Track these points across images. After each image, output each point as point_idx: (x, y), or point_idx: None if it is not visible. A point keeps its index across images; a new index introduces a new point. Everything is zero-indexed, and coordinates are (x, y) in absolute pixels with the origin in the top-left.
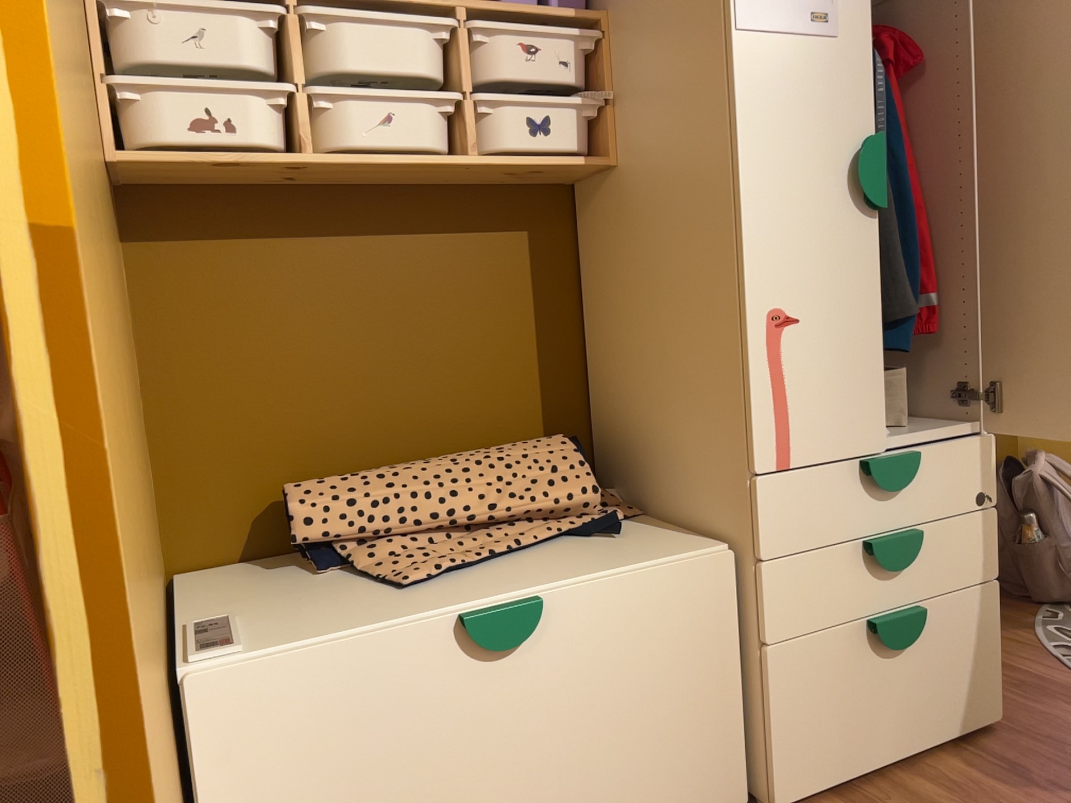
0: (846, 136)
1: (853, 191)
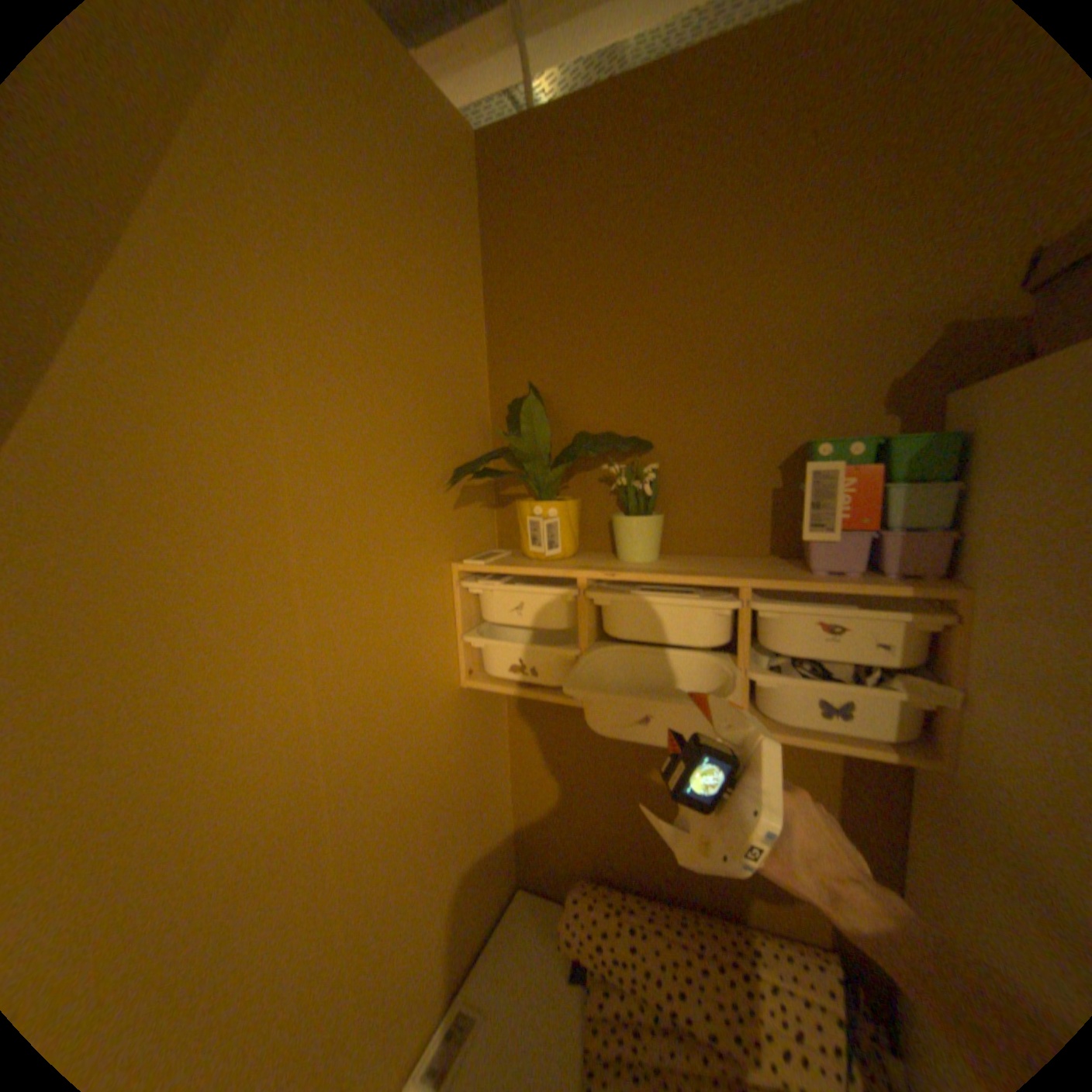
0: None
1: None
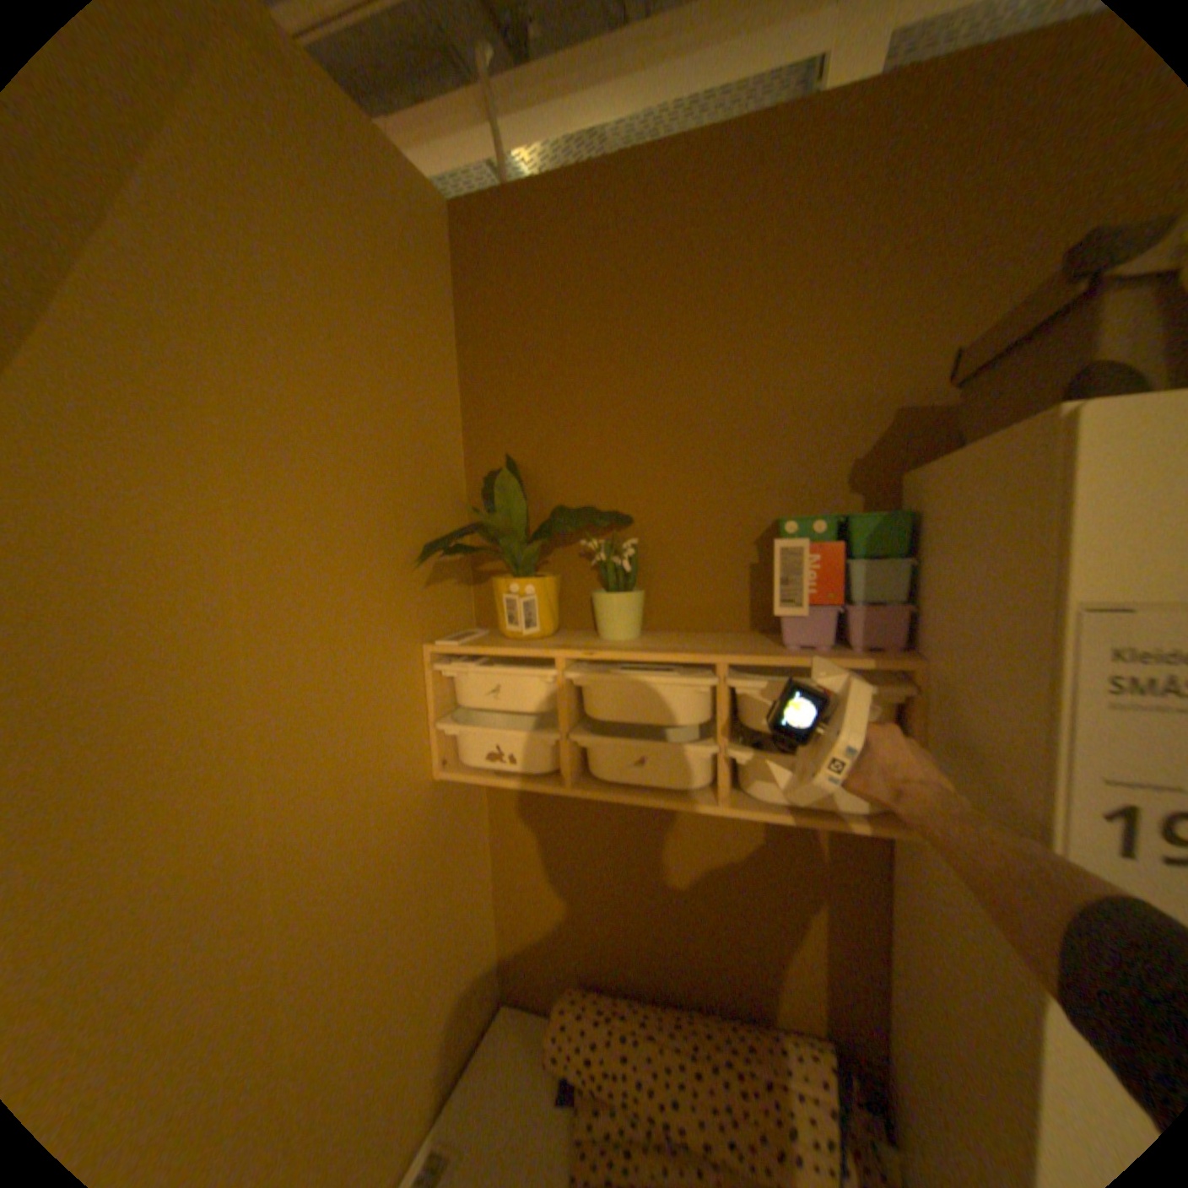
0: None
1: None
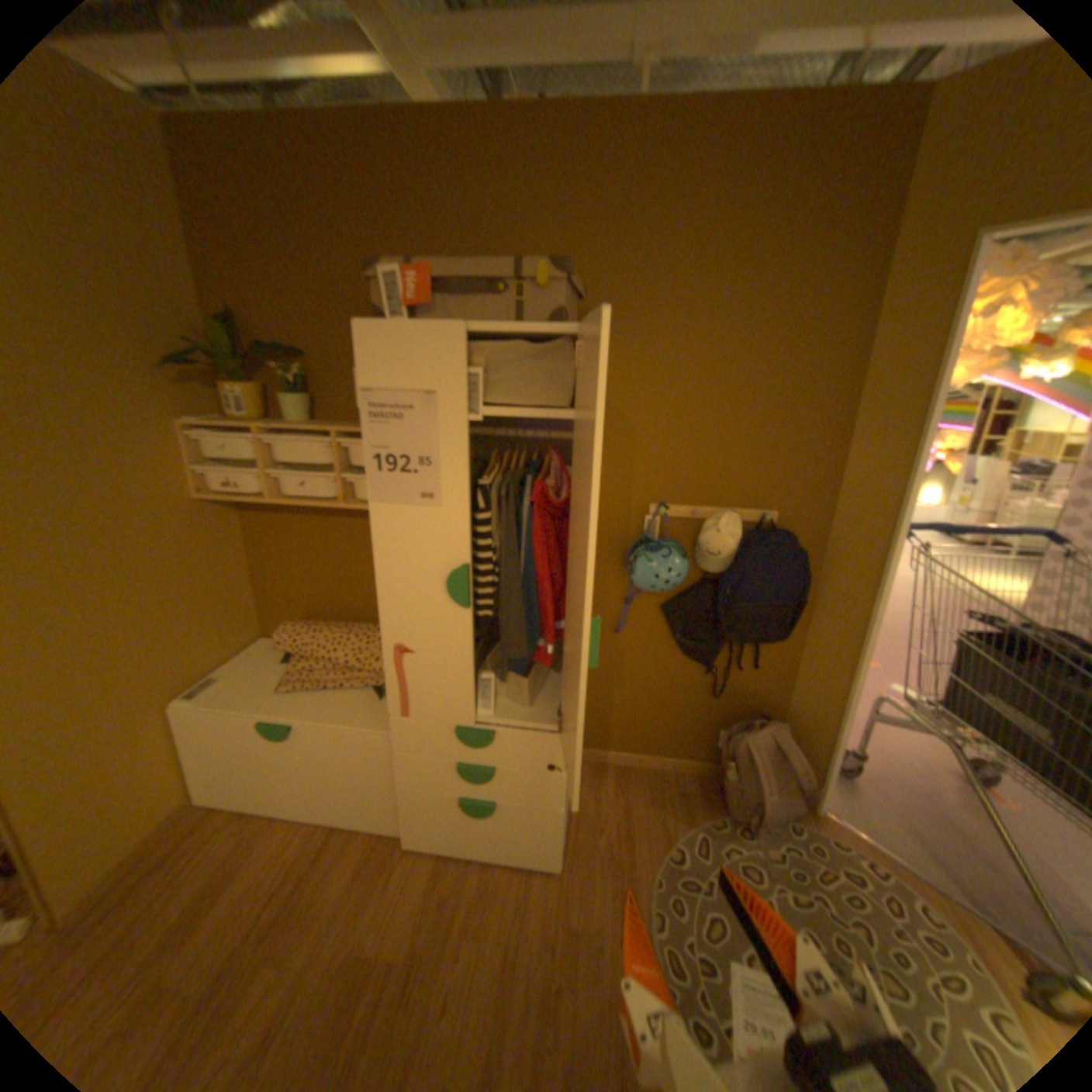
0: (447, 564)
1: (449, 595)
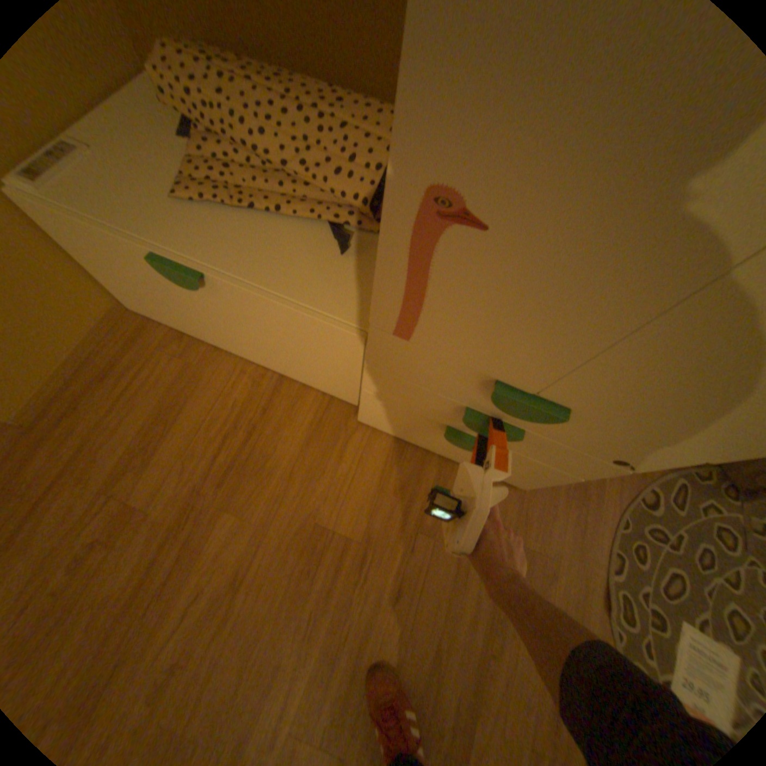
0: None
1: None
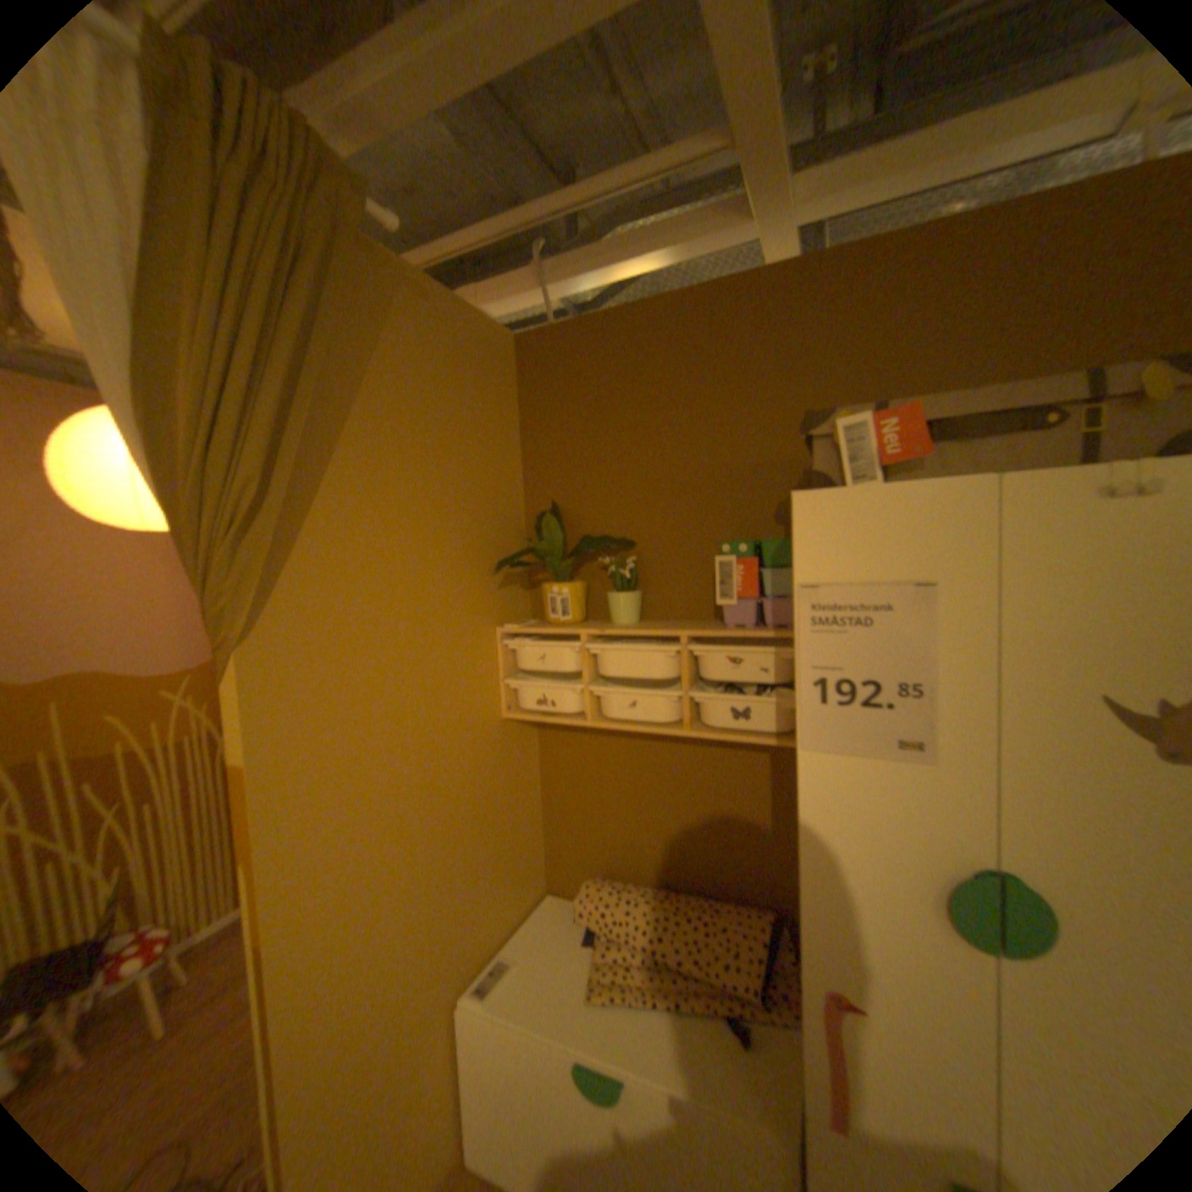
0: (947, 863)
1: (951, 922)
